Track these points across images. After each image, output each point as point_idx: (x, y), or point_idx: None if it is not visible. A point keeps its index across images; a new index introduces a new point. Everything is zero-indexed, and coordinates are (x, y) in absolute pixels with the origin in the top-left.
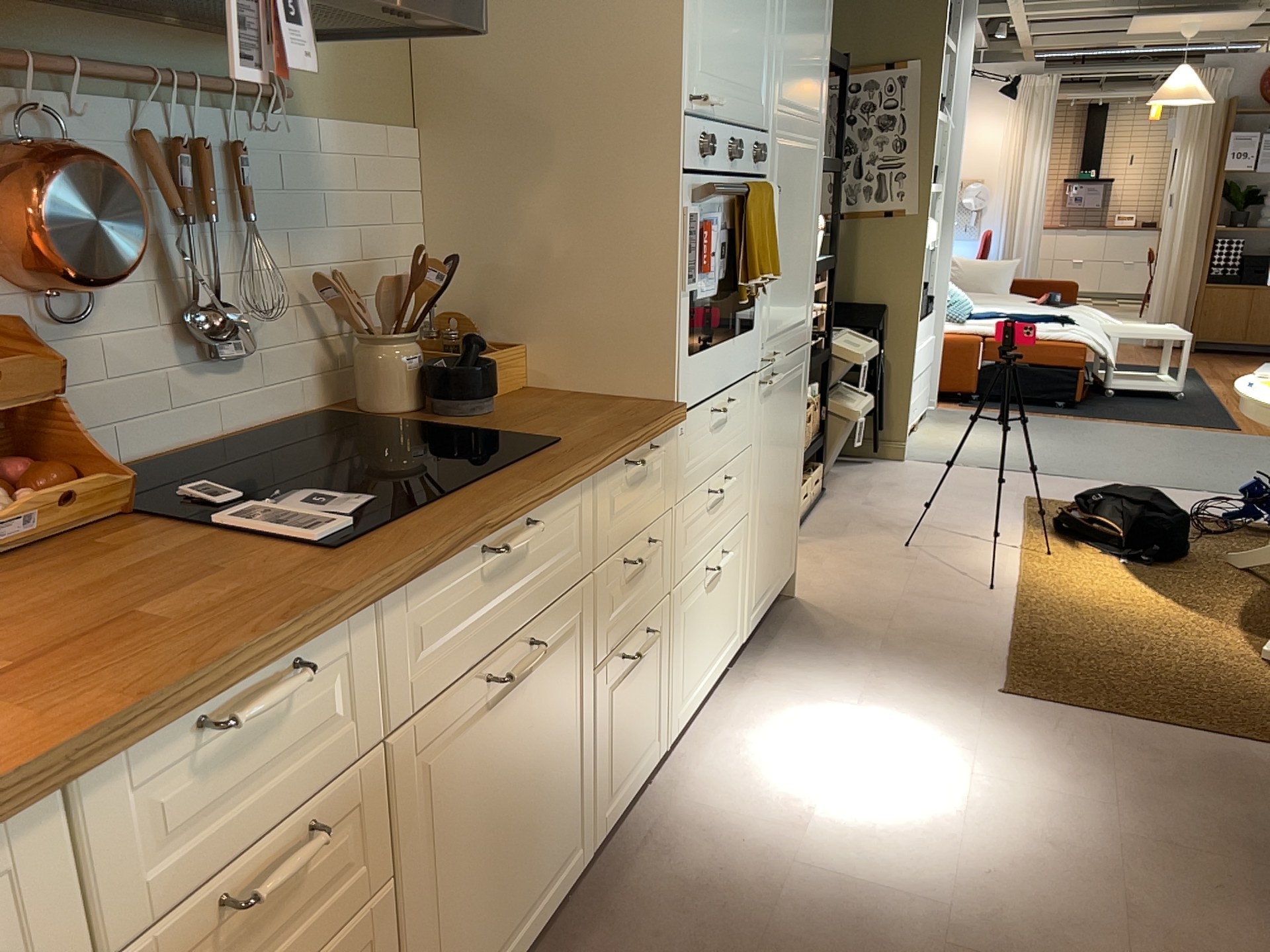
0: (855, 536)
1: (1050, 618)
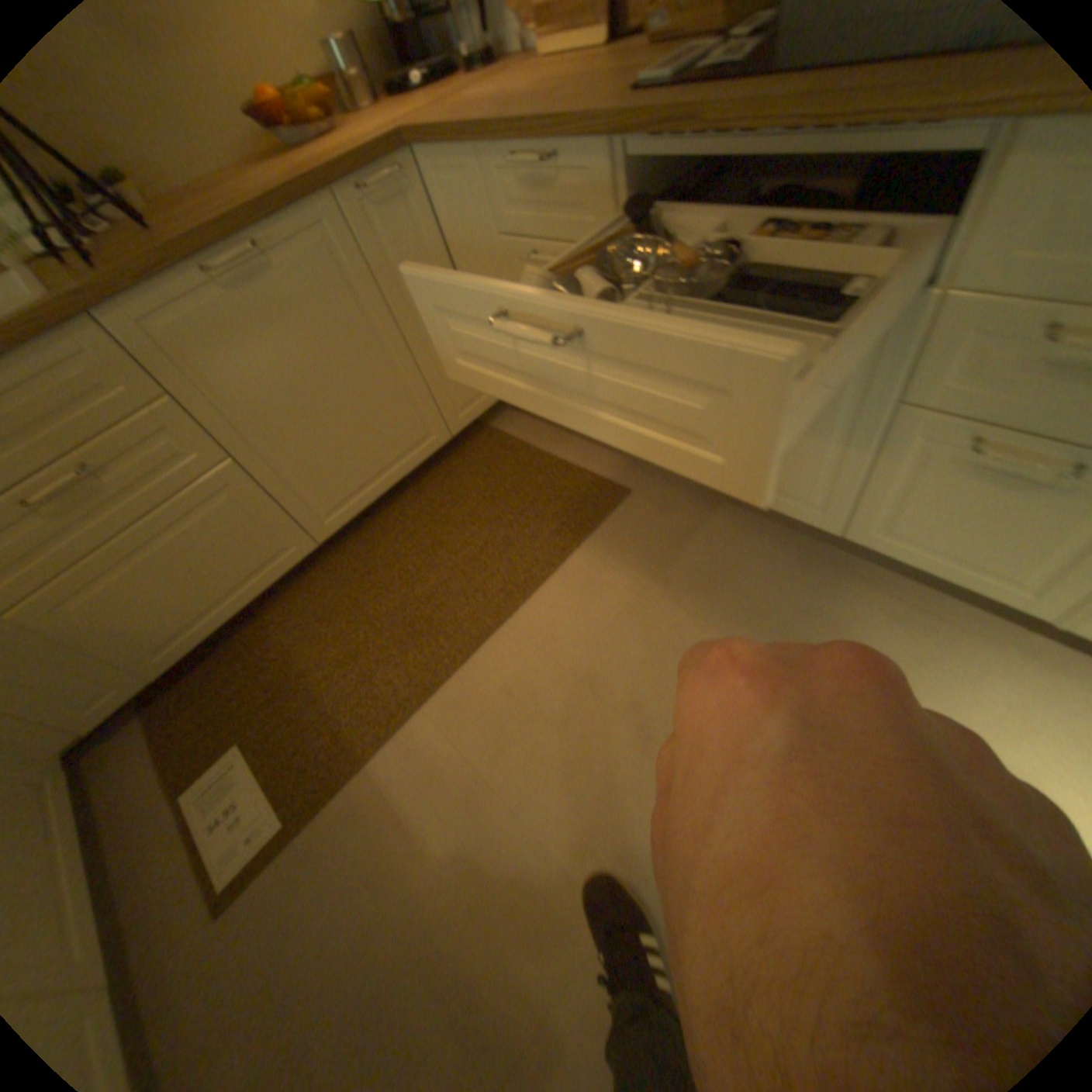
0: None
1: None
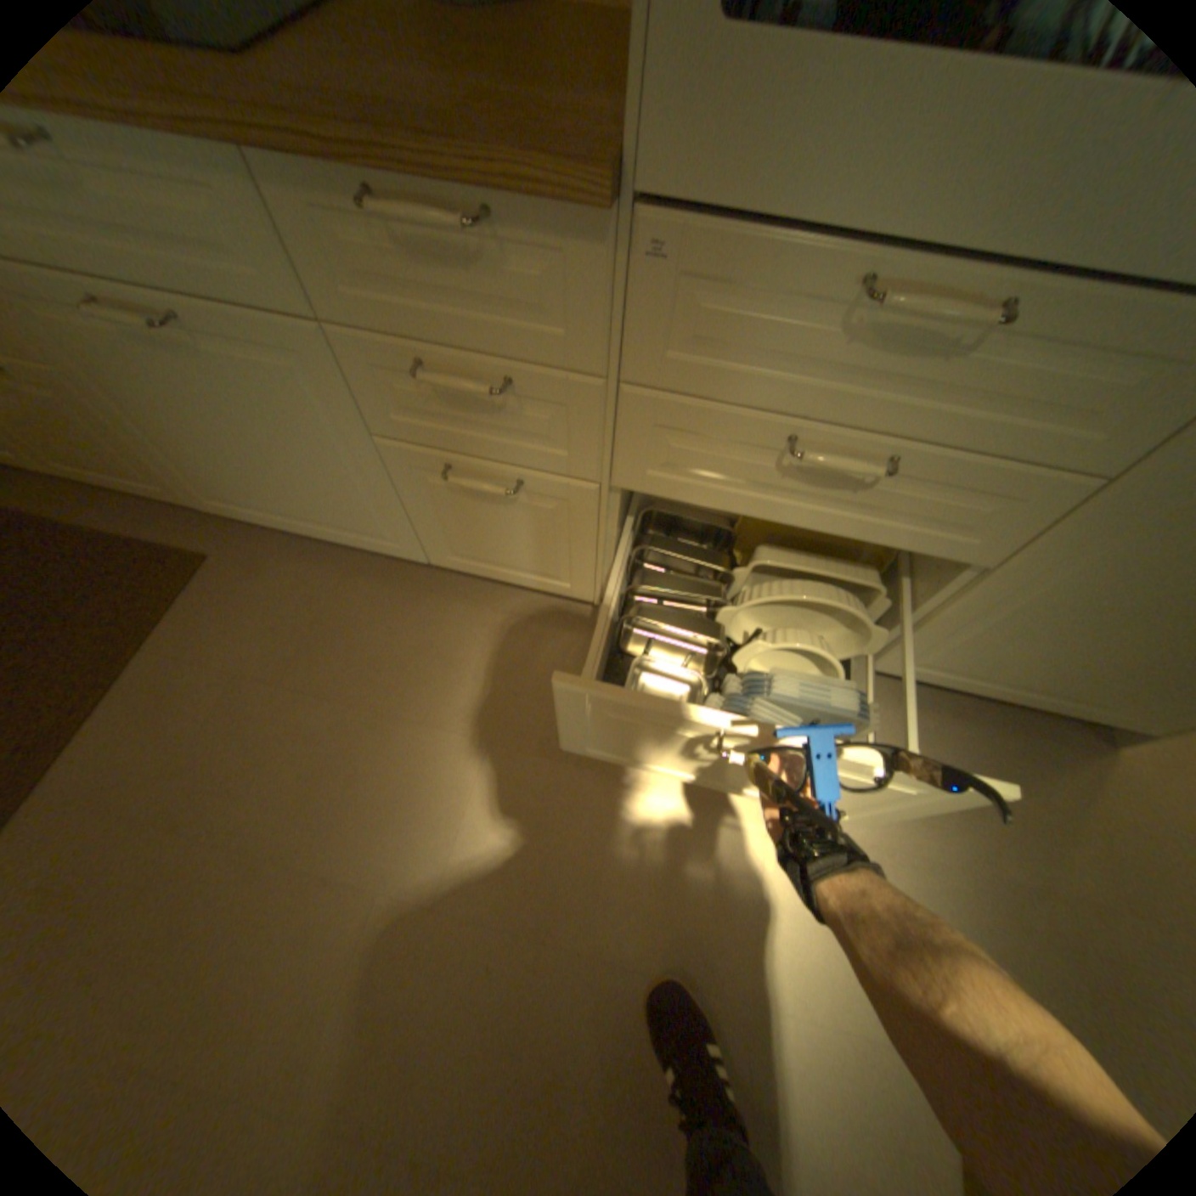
0: None
1: None
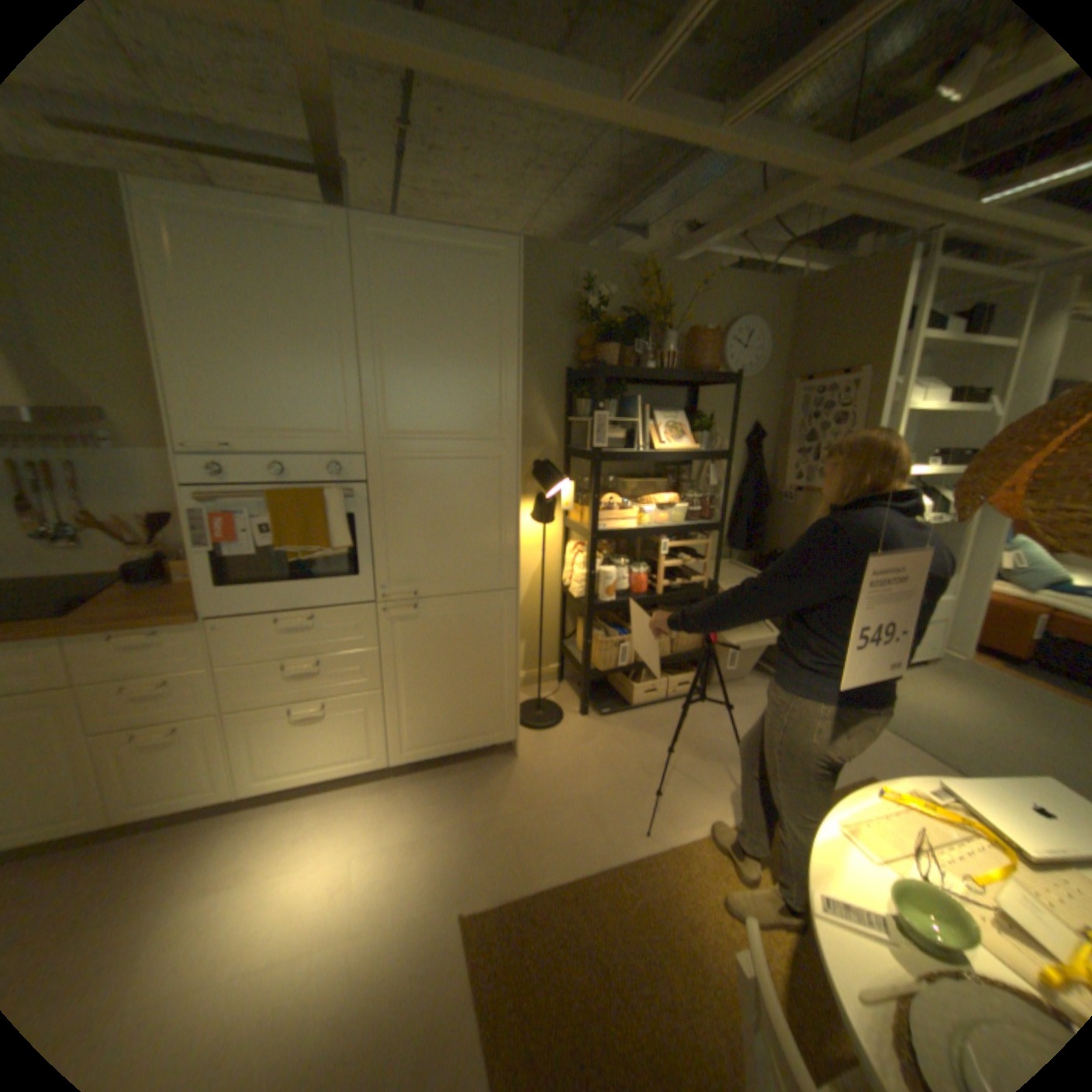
0: (648, 737)
1: (629, 898)
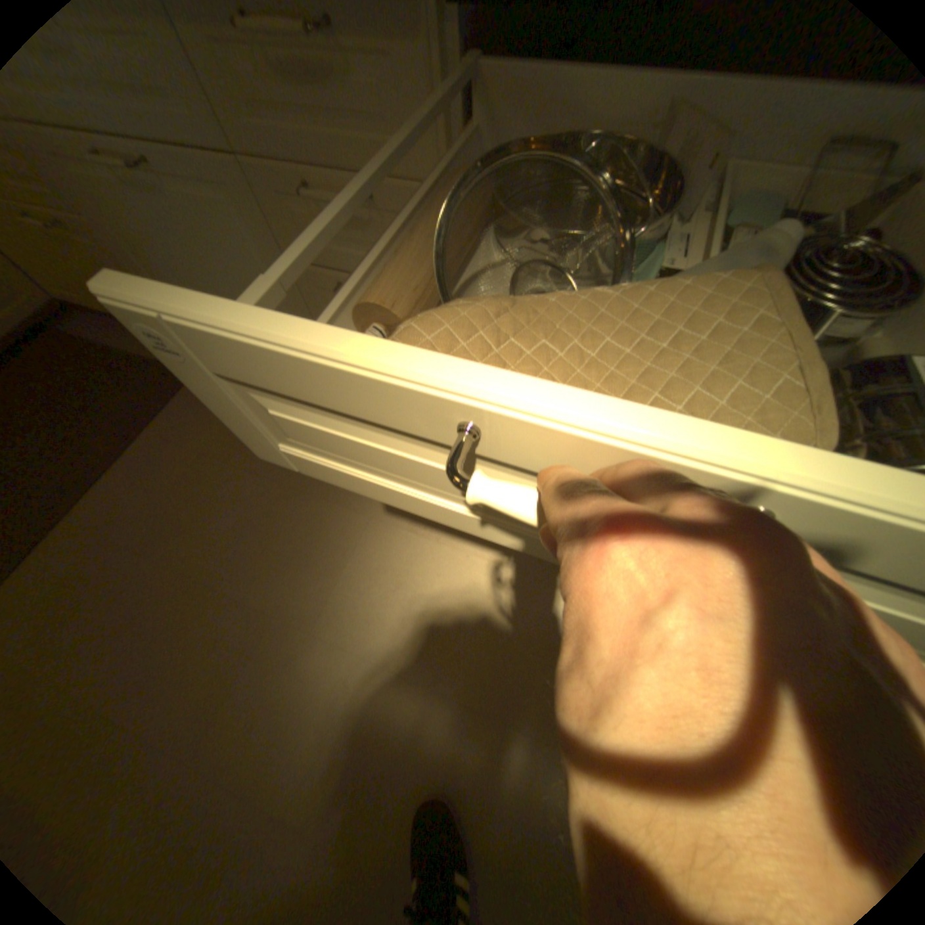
0: None
1: None
